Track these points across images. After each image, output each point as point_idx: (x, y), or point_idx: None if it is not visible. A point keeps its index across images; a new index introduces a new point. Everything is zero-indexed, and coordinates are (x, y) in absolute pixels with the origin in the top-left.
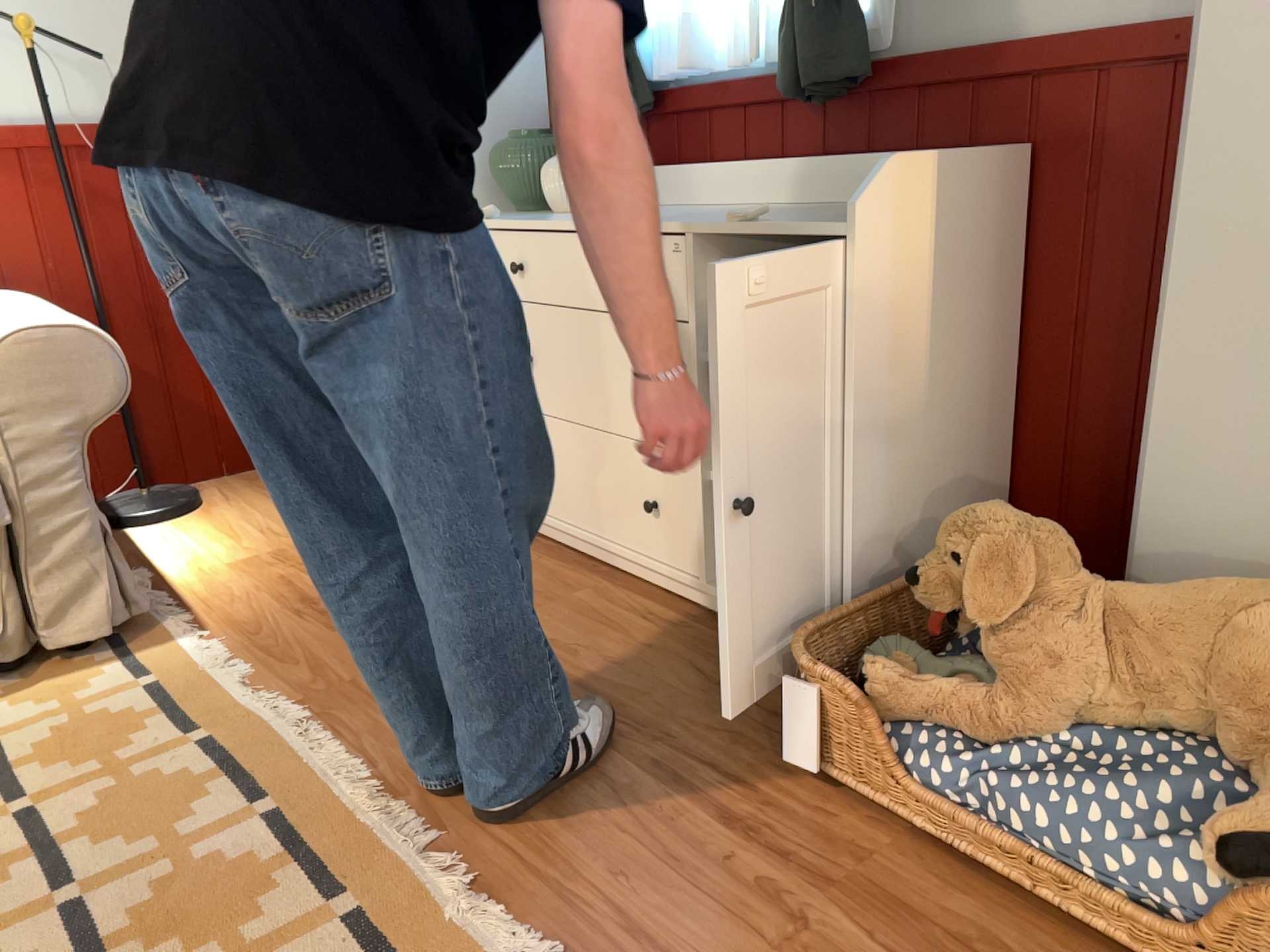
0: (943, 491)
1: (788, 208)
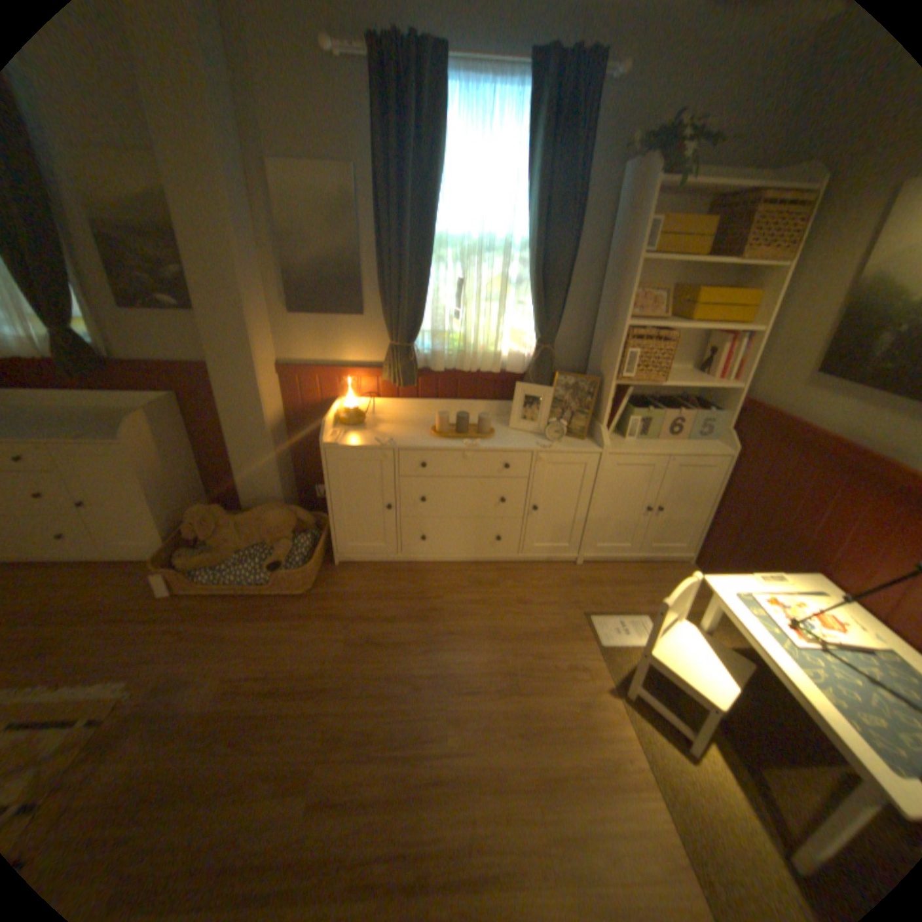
0: (182, 498)
1: (81, 411)
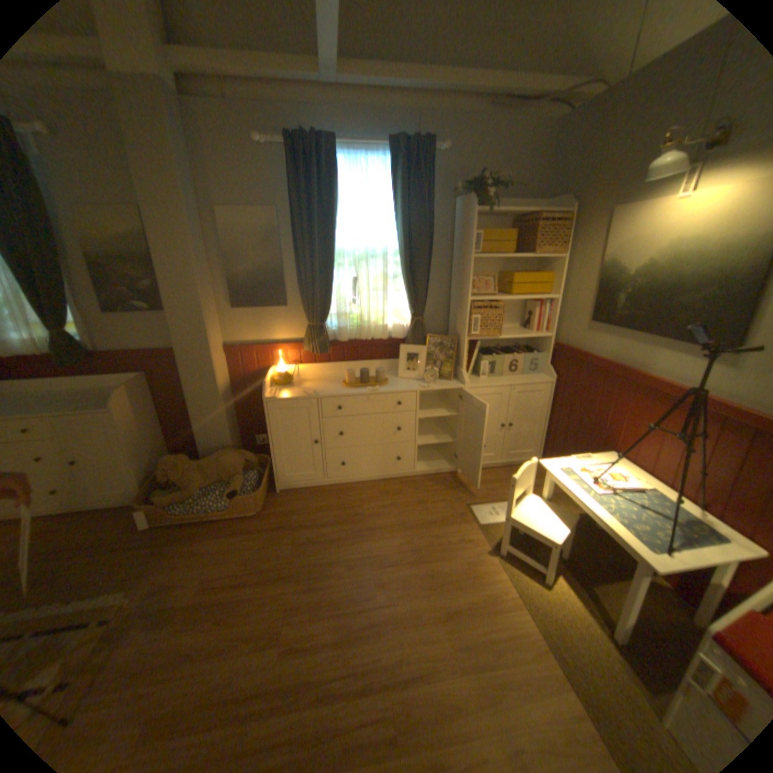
0: (150, 454)
1: (69, 393)
